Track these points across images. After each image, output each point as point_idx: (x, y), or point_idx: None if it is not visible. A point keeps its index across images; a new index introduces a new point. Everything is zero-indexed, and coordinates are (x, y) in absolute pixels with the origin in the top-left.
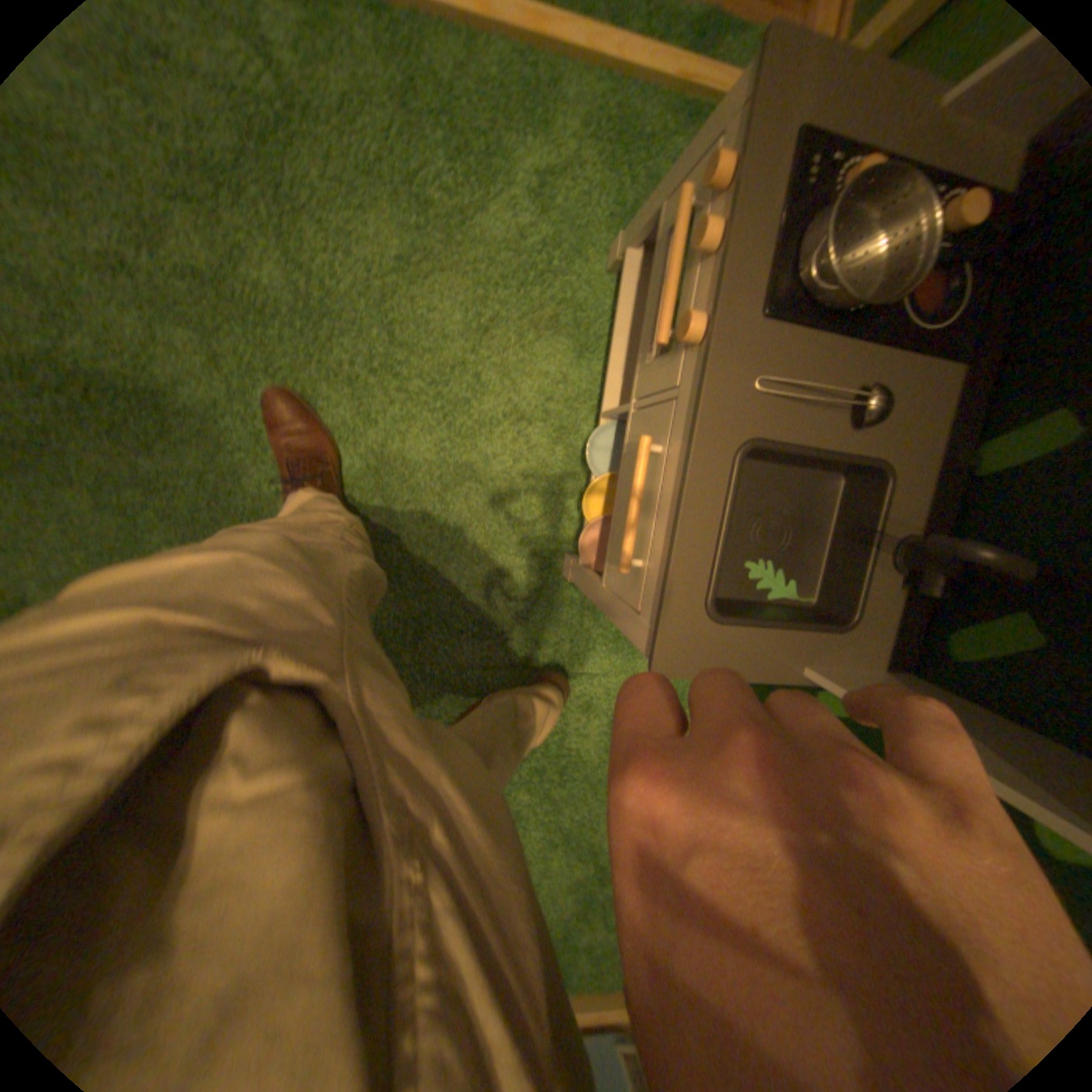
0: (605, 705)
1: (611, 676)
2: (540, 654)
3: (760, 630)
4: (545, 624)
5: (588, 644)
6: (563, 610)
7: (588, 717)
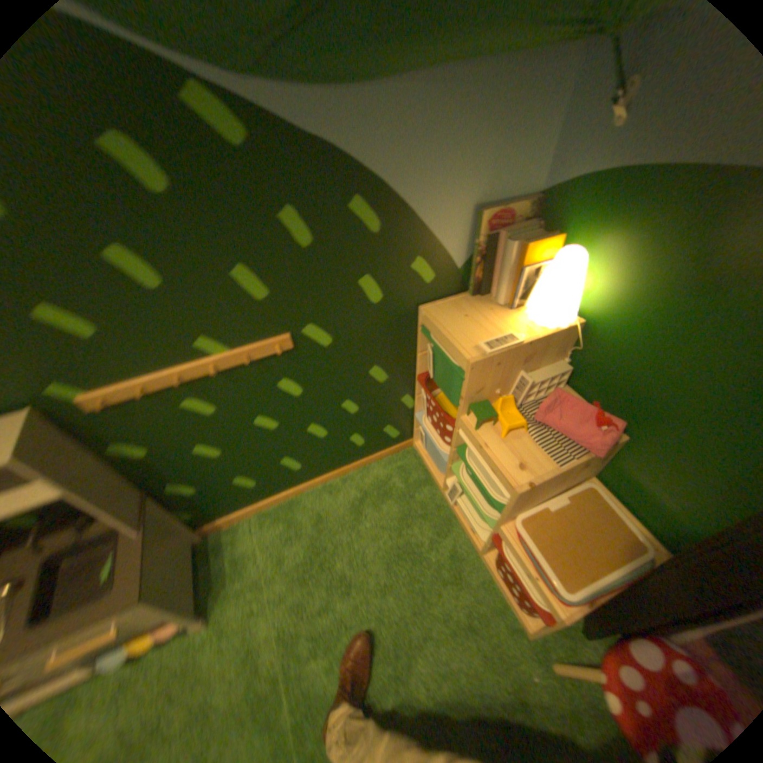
0: (272, 549)
1: (256, 556)
2: (252, 603)
3: (114, 559)
4: (235, 611)
5: (241, 579)
6: (225, 606)
7: (281, 554)
